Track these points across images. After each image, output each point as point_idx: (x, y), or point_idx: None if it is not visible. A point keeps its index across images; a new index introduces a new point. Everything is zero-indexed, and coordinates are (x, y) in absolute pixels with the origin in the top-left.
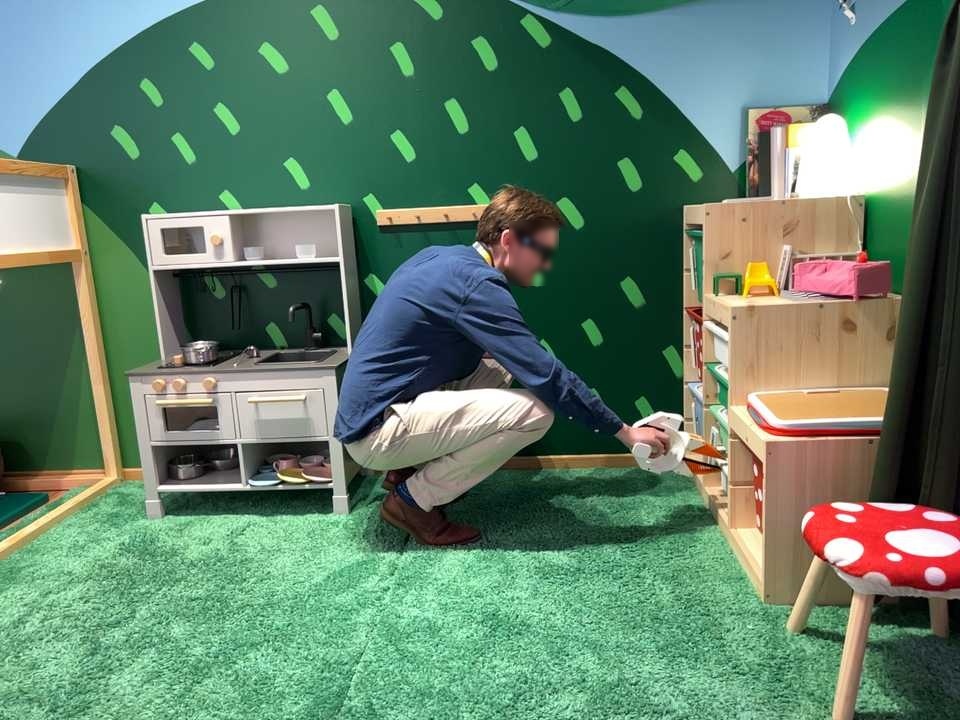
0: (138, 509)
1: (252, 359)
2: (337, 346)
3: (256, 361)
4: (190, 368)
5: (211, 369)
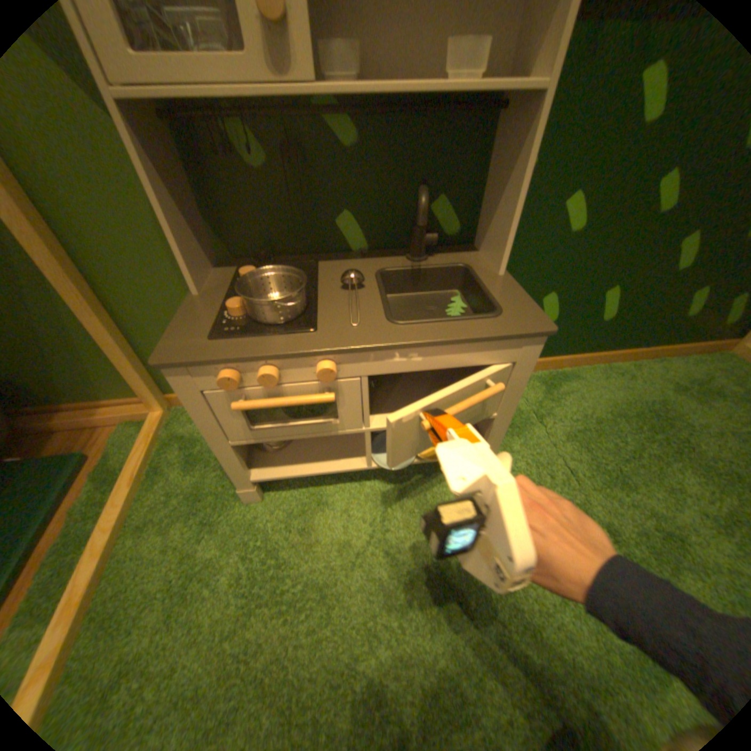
0: (219, 473)
1: (364, 295)
2: (442, 247)
3: (381, 305)
4: (275, 331)
5: (327, 342)
